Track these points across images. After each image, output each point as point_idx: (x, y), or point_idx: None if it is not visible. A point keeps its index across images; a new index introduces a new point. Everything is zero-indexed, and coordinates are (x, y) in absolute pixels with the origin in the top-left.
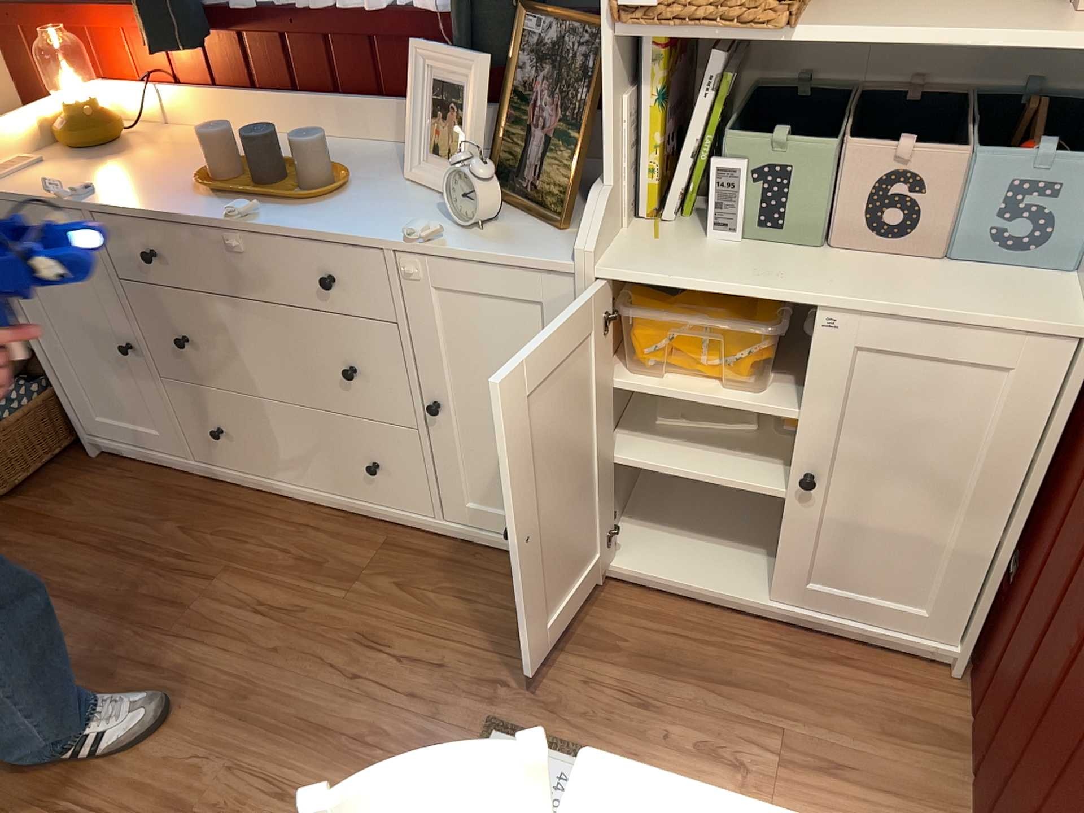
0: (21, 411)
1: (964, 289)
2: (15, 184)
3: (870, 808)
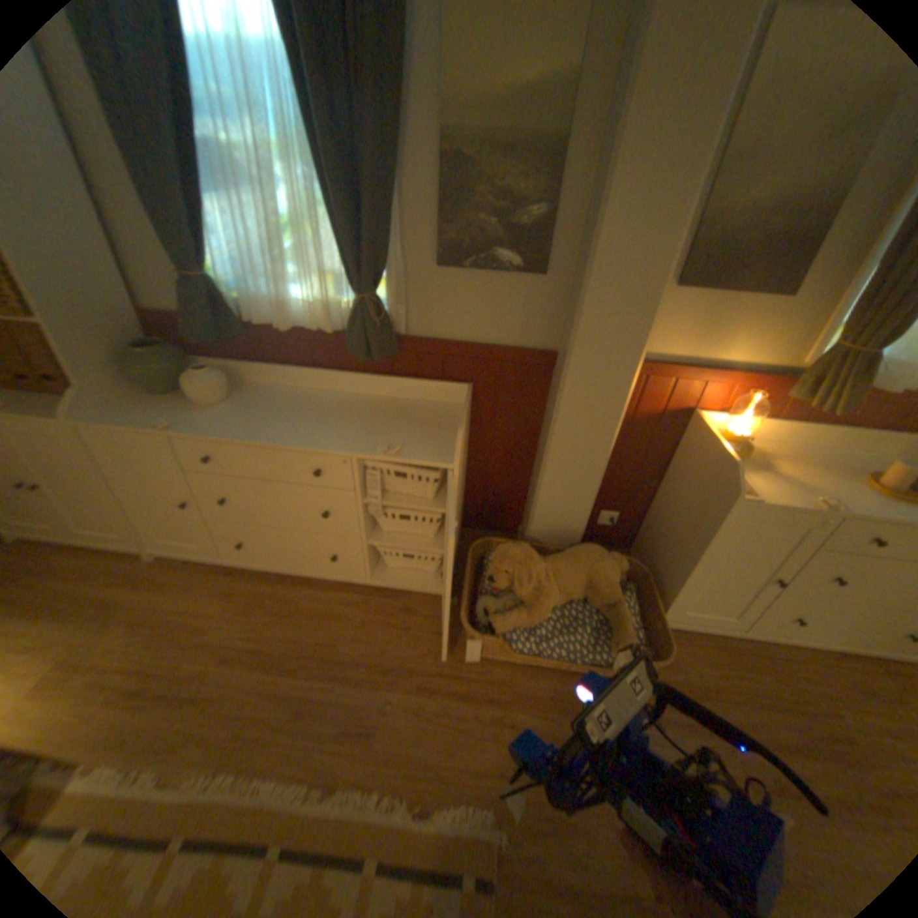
0: (634, 617)
1: None
2: (754, 491)
3: None
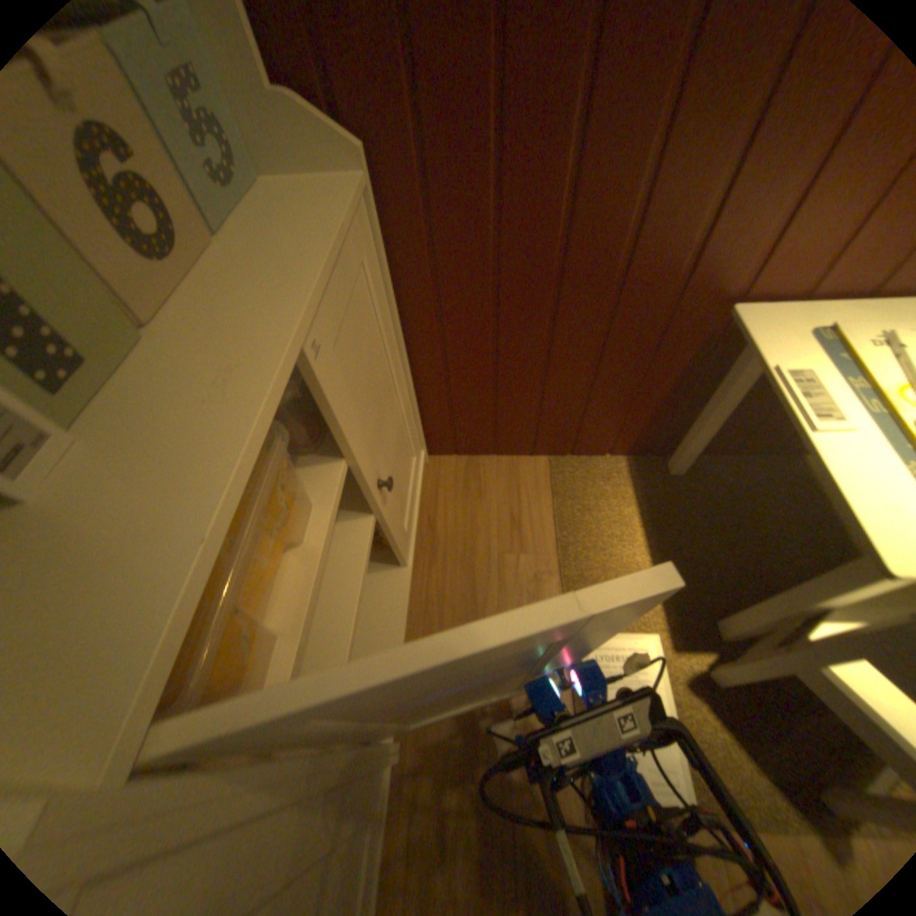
0: None
1: (276, 219)
2: None
3: (536, 497)
